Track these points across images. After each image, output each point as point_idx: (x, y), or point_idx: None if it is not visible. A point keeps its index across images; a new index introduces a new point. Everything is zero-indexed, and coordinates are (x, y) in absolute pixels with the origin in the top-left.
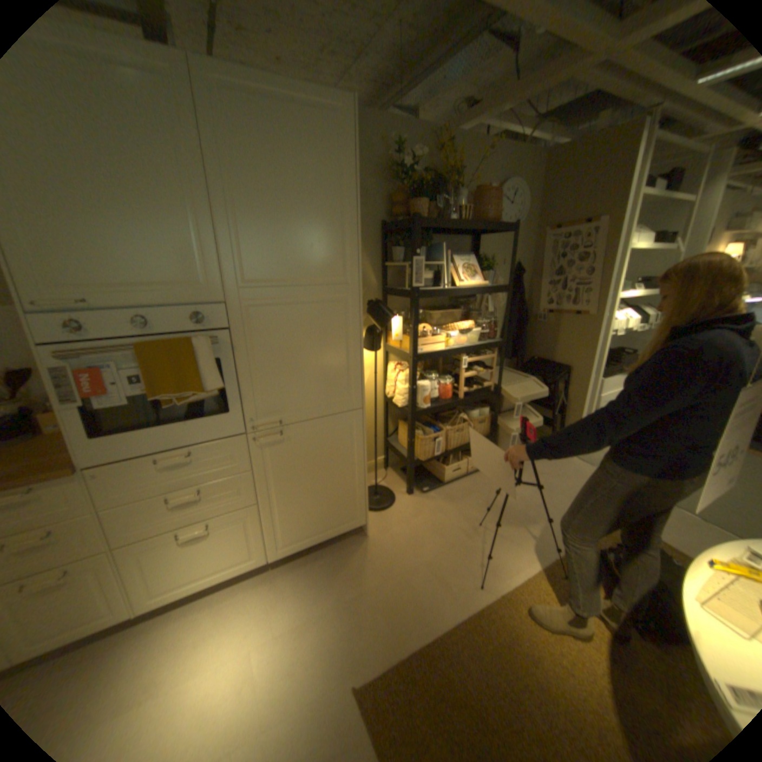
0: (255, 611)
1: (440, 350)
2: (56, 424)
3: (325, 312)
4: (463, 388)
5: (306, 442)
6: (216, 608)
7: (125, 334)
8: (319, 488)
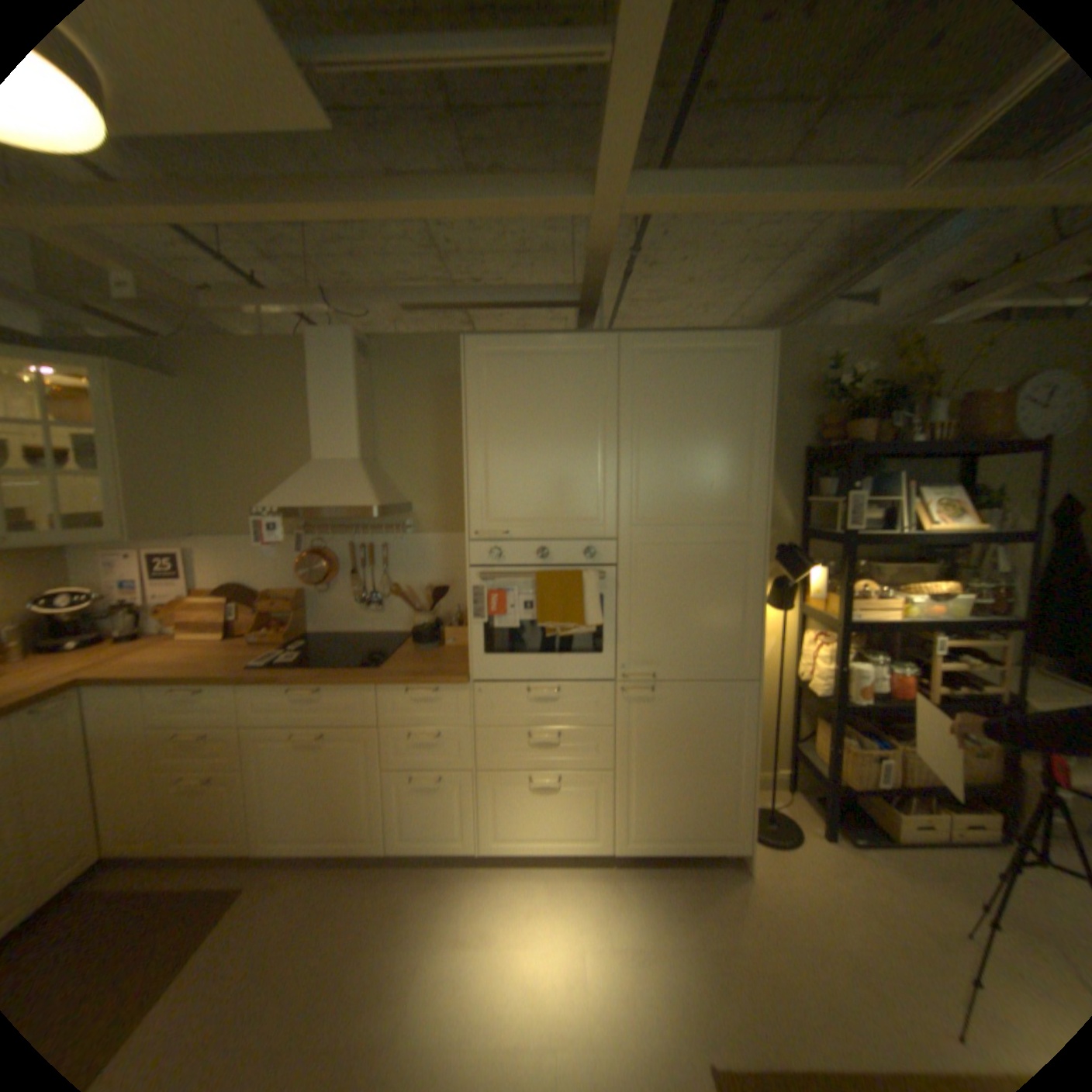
0: (595, 908)
1: (896, 620)
2: (457, 637)
3: (722, 555)
4: (944, 689)
5: (681, 709)
6: (553, 885)
7: (530, 563)
8: (692, 776)
